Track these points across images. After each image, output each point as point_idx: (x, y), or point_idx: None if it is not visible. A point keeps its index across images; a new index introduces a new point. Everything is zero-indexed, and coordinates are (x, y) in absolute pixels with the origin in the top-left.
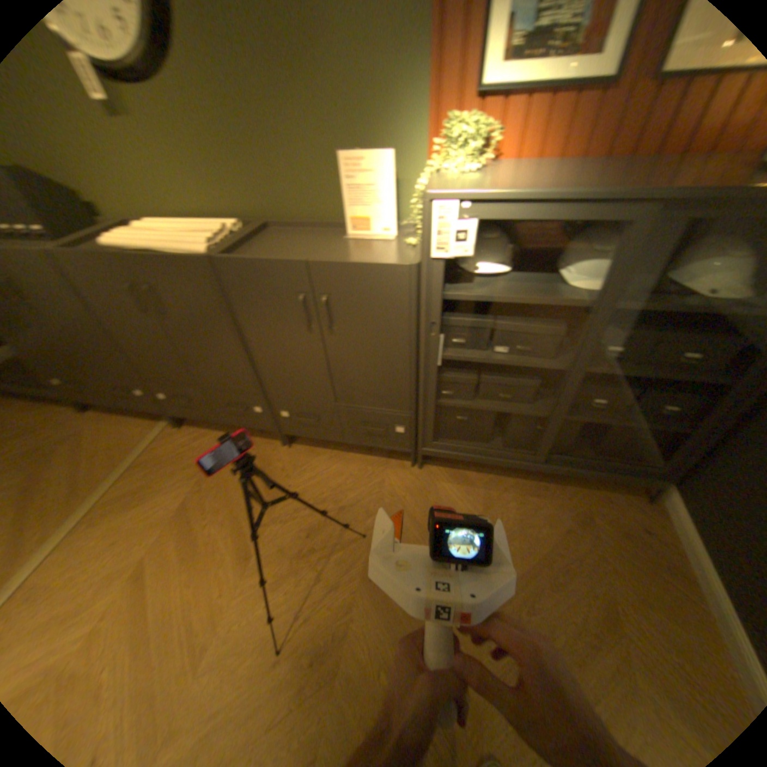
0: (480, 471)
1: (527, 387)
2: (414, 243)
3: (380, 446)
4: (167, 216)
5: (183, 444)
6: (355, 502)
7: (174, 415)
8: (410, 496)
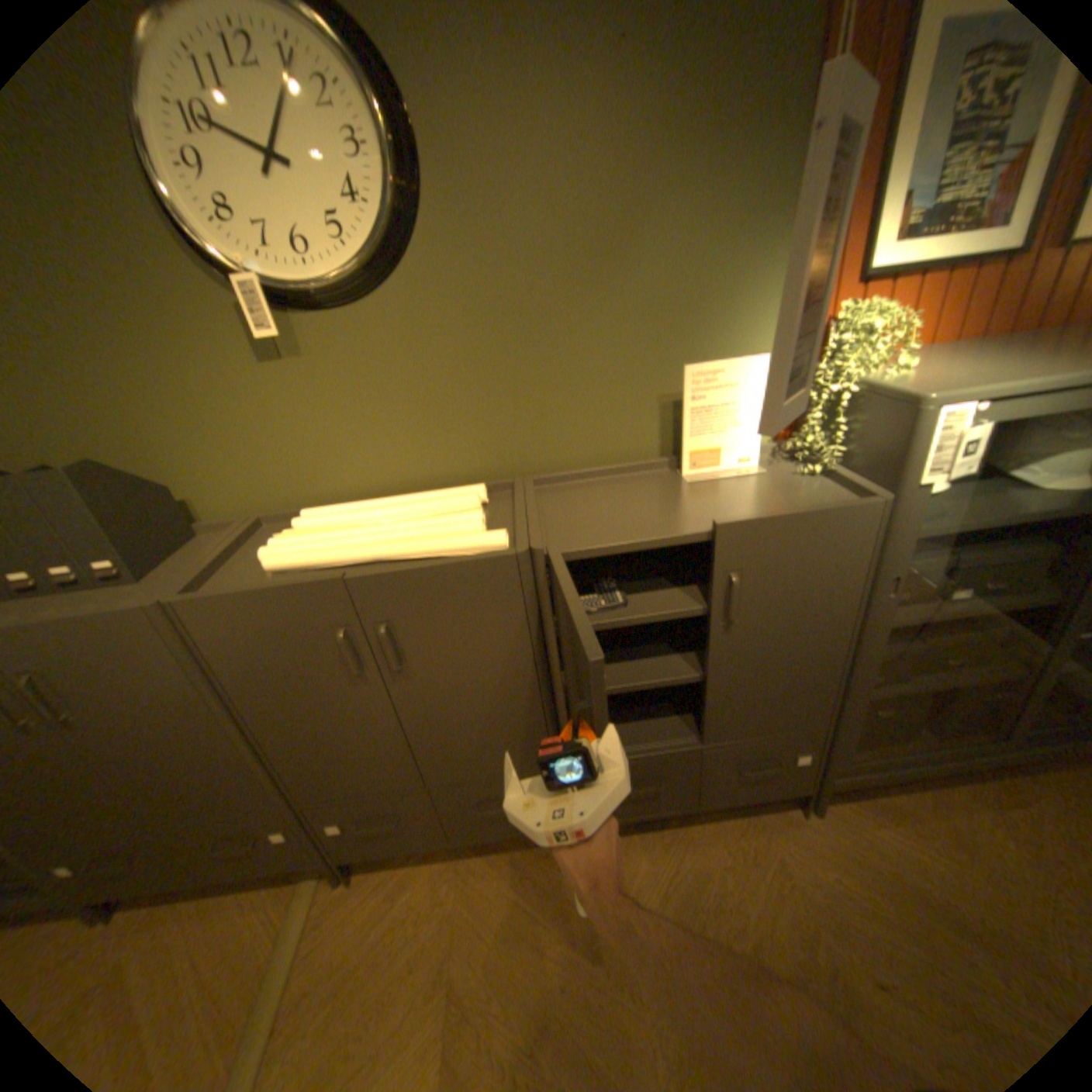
0: (908, 793)
1: (989, 644)
2: (809, 472)
3: (762, 801)
4: (340, 498)
5: (372, 916)
6: (770, 927)
7: (349, 861)
8: (846, 879)
